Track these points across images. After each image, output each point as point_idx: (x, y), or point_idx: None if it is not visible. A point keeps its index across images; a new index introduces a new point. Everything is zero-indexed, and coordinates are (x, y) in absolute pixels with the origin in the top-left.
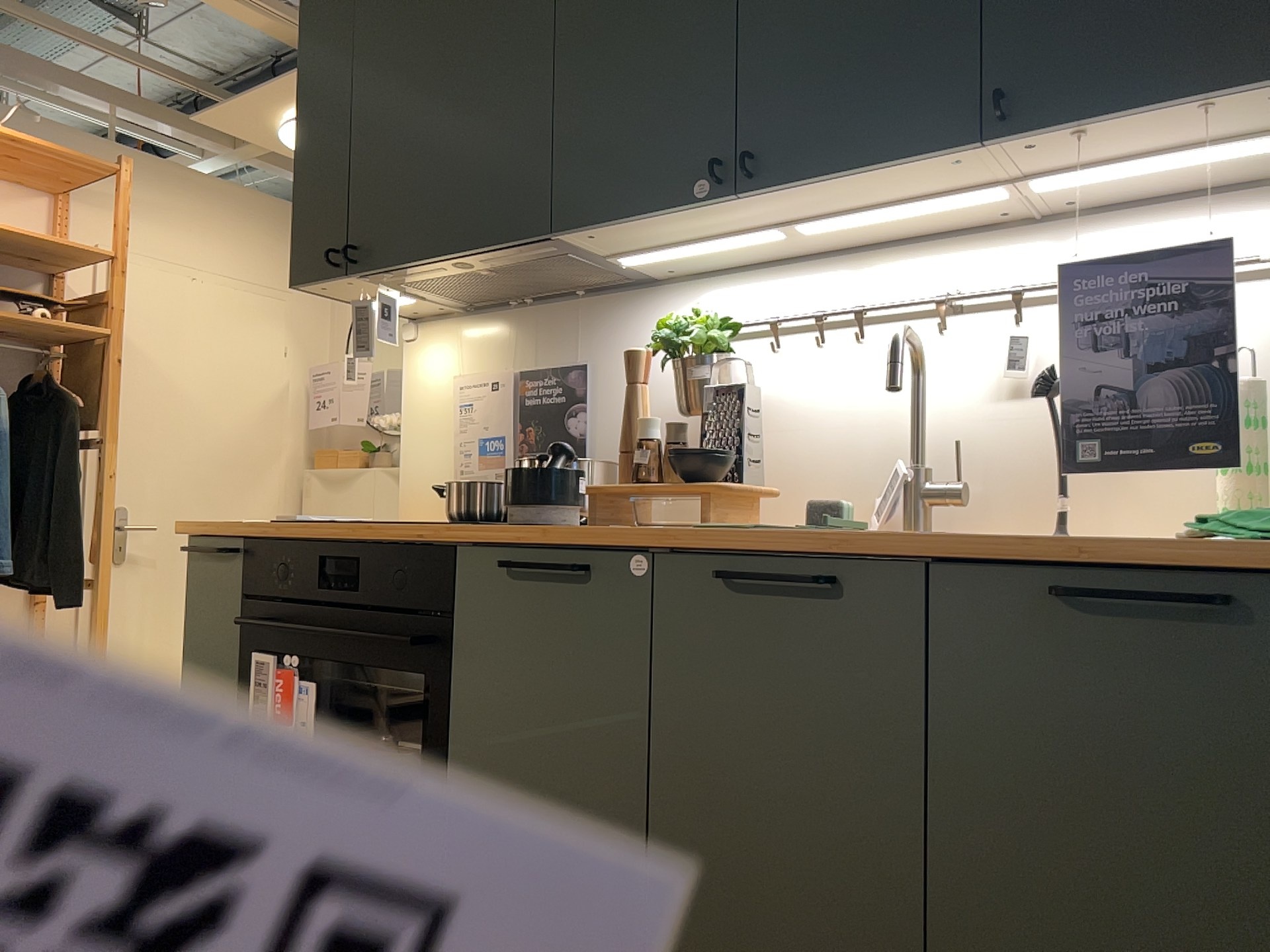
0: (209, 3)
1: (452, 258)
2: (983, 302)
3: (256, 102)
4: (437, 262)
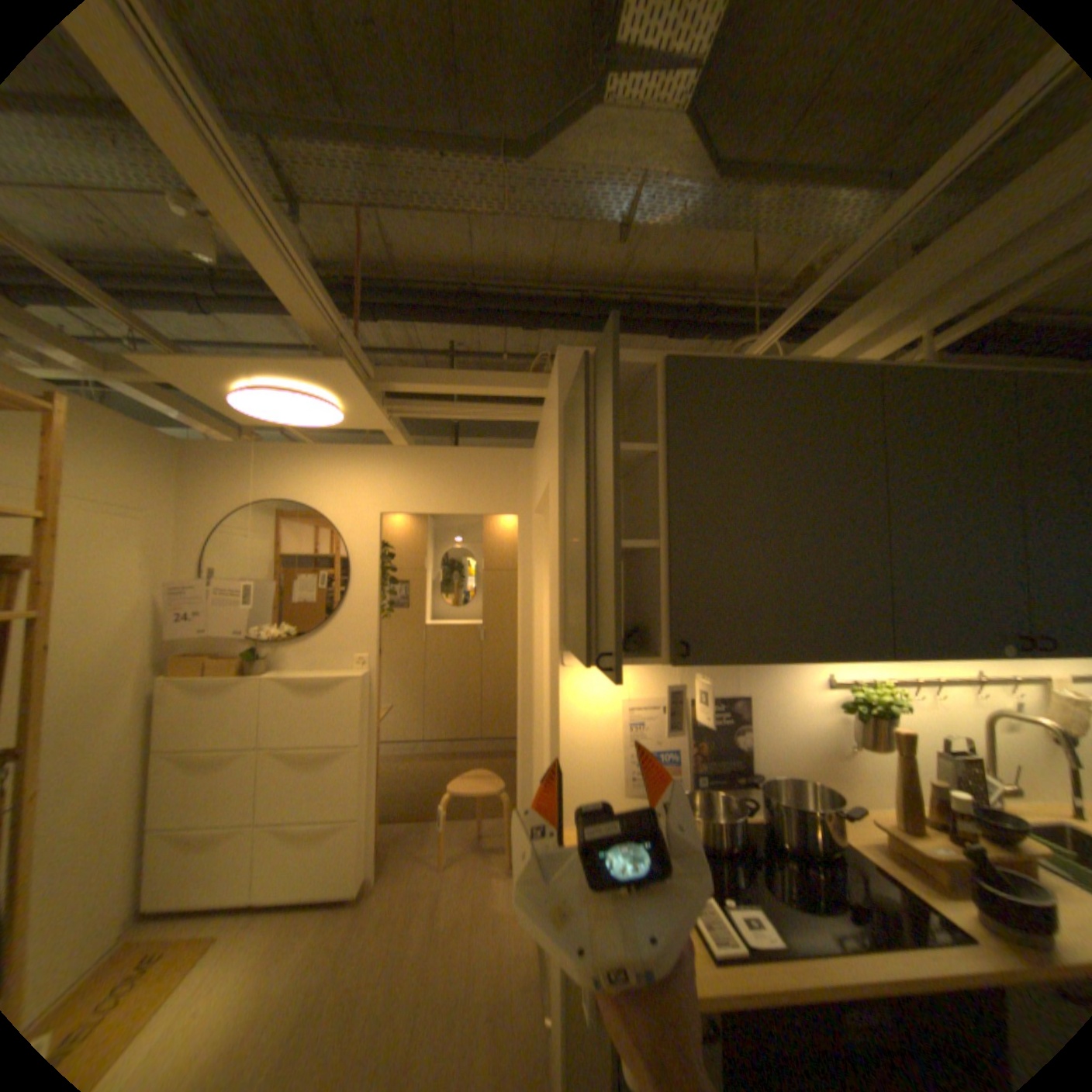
0: (271, 276)
1: (786, 662)
2: (995, 679)
3: (238, 364)
4: (767, 662)
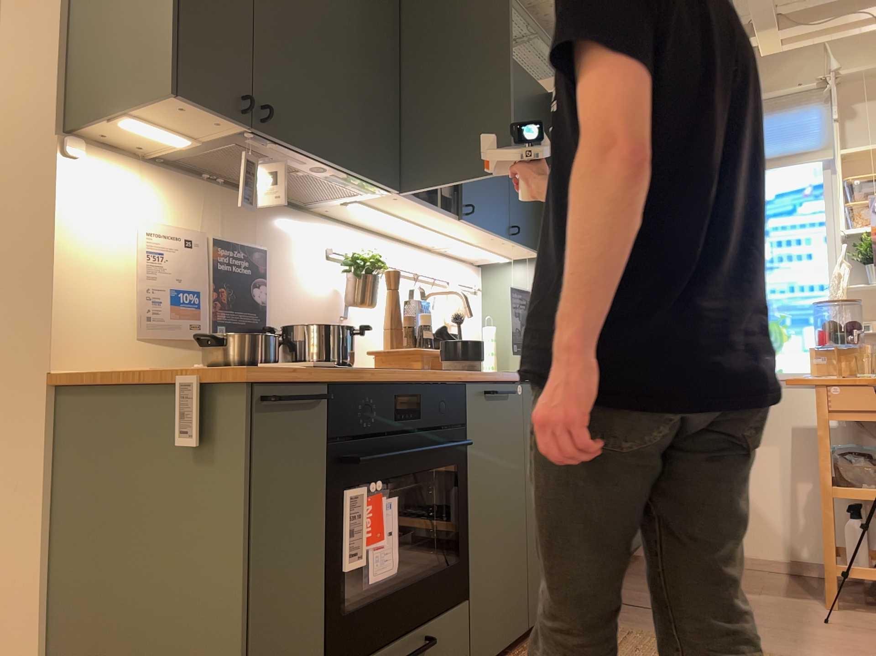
0: None
1: (333, 166)
2: (422, 277)
3: None
4: (320, 162)
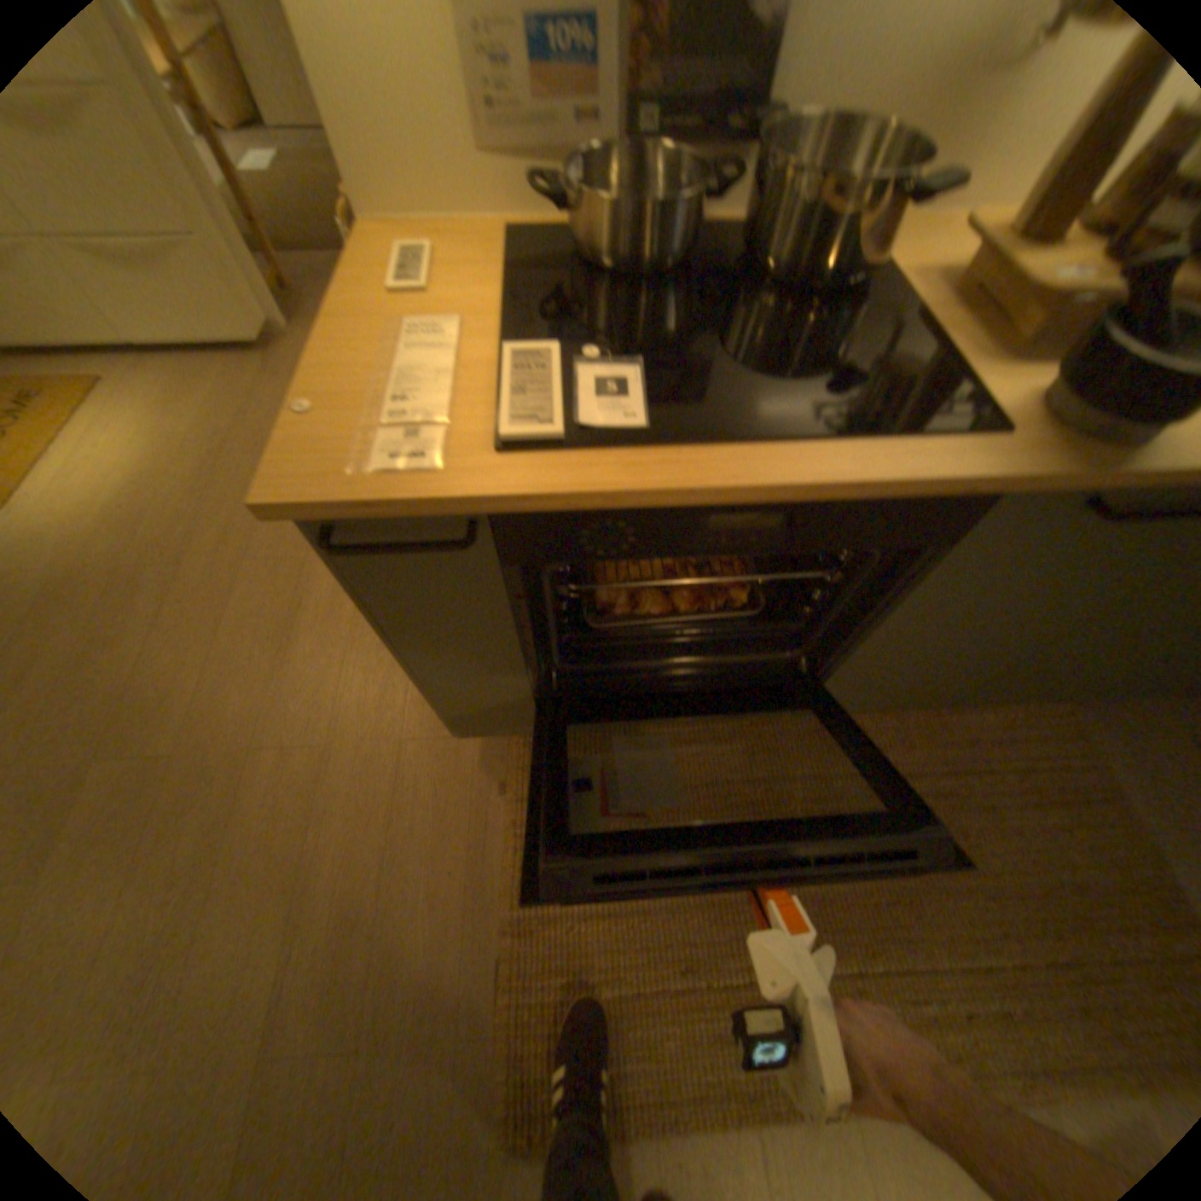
0: None
1: None
2: None
3: None
4: None
